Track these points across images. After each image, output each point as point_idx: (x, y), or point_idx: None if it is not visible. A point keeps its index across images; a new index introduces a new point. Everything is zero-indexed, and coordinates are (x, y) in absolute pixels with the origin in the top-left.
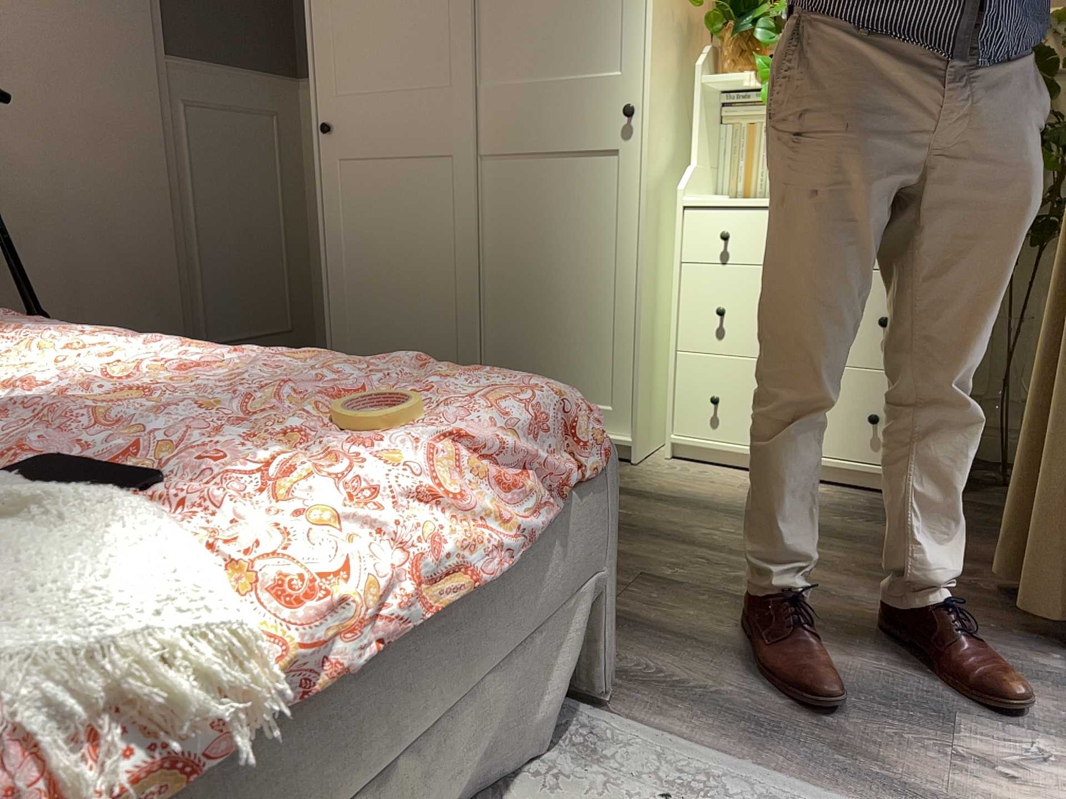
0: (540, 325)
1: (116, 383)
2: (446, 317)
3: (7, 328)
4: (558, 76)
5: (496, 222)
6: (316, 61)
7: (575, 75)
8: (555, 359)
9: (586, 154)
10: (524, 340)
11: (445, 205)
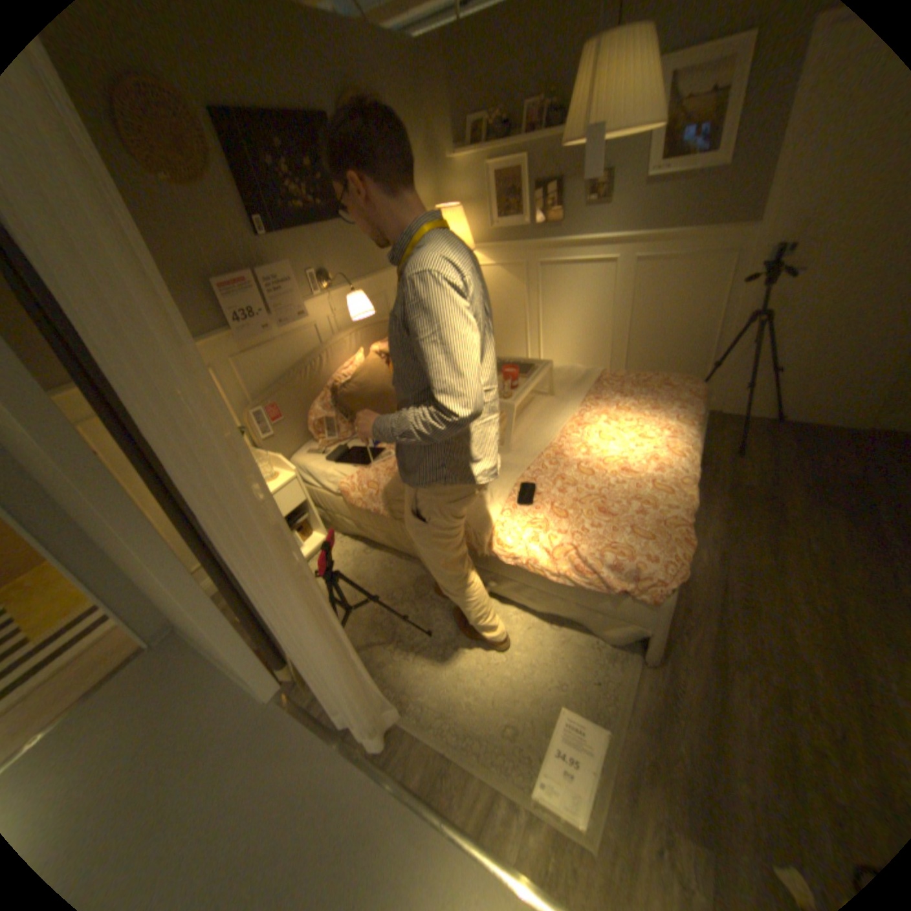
0: None
1: (602, 464)
2: None
3: (675, 404)
4: None
5: None
6: None
7: None
8: None
9: None
10: None
11: None
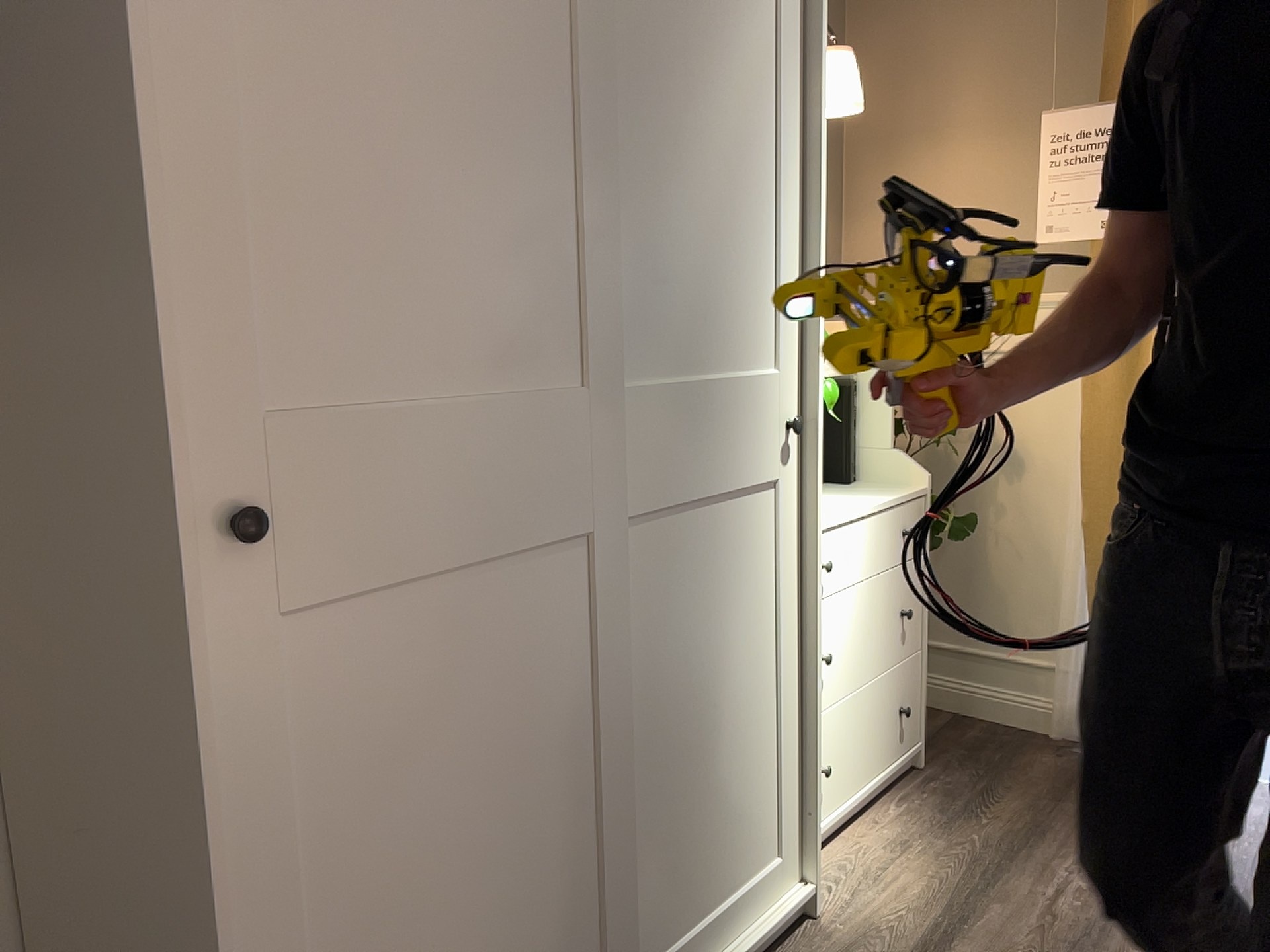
0: (701, 793)
1: None
2: (578, 886)
3: None
4: (718, 370)
5: (639, 642)
6: (178, 287)
7: (736, 369)
8: (719, 837)
9: (749, 490)
10: (681, 836)
11: (573, 641)
